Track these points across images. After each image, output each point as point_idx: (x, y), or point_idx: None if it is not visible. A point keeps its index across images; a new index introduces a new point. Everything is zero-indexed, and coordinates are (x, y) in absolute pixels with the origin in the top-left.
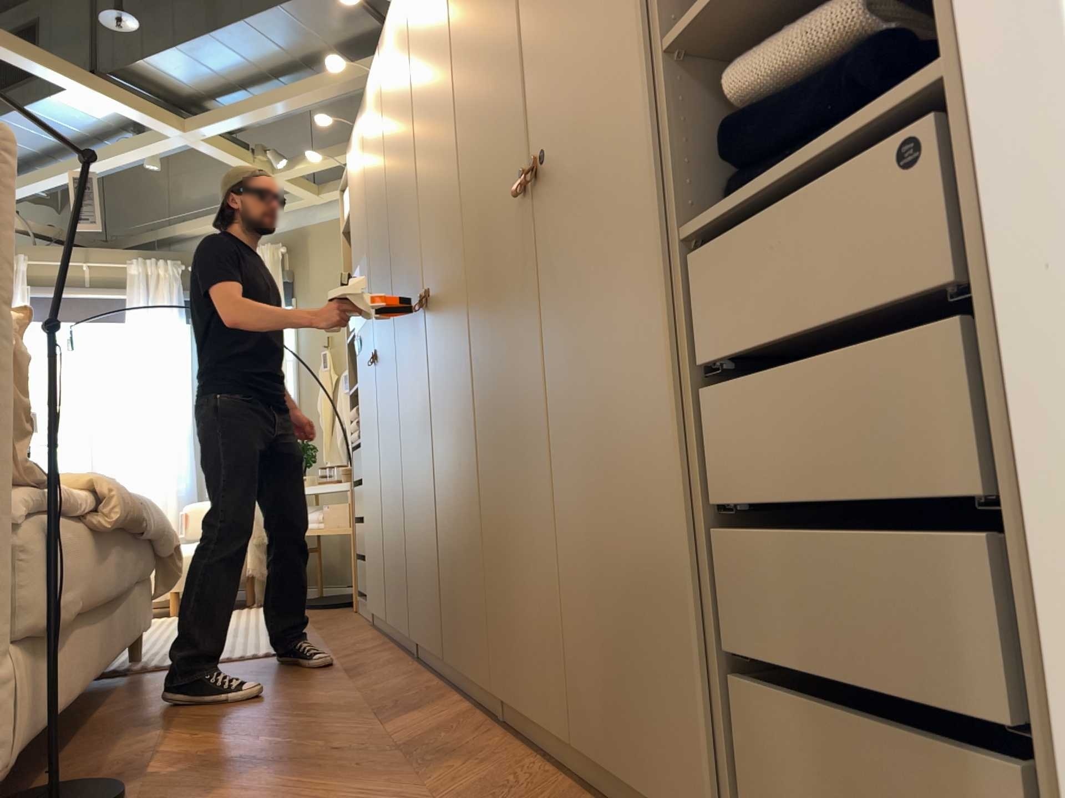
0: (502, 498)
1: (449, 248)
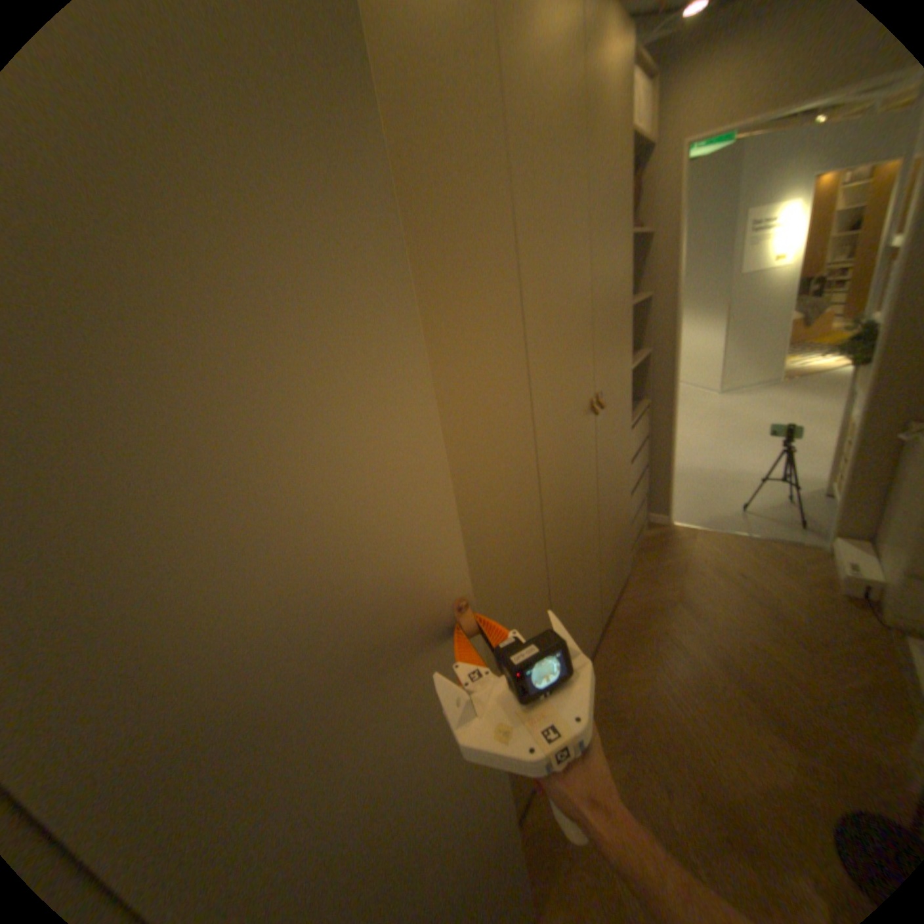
0: (572, 604)
1: (501, 461)
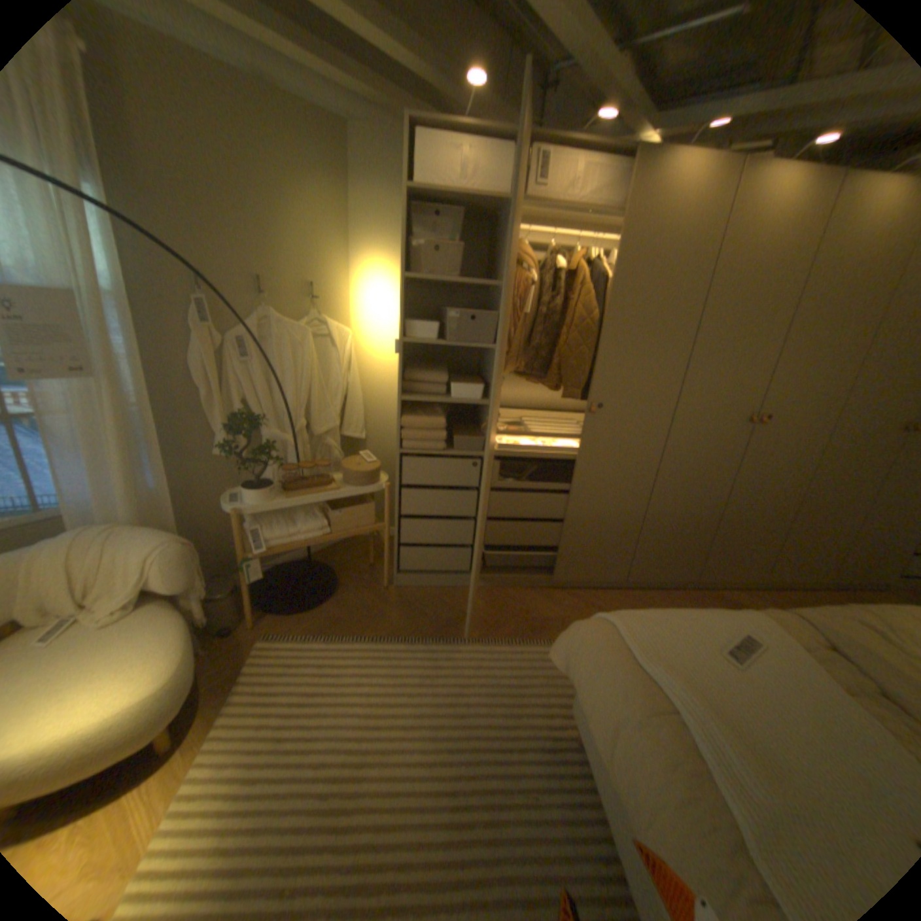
0: (816, 526)
1: (813, 408)
